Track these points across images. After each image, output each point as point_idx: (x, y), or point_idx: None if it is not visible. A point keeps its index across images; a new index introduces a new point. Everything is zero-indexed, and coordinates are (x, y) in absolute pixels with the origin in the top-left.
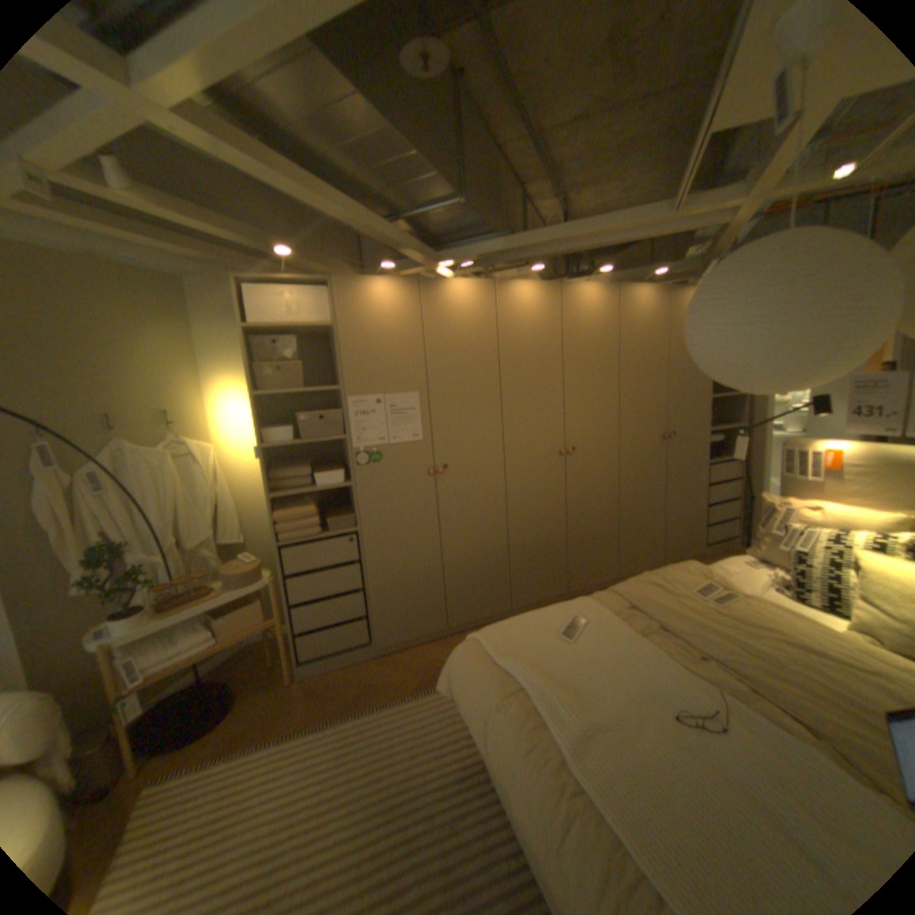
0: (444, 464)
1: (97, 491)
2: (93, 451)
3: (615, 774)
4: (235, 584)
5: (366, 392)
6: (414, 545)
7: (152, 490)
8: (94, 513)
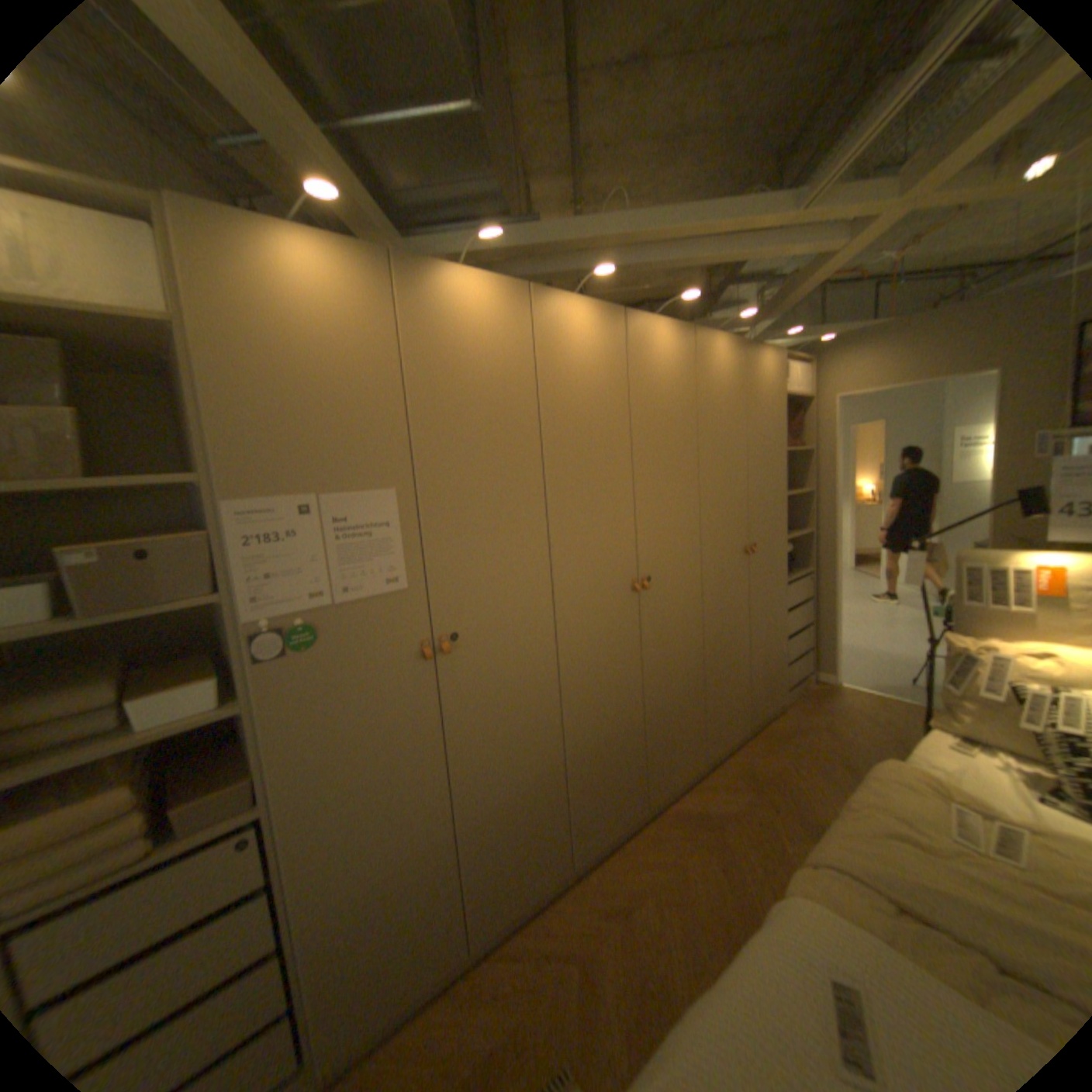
0: (452, 632)
1: None
2: None
3: None
4: None
5: (271, 488)
6: (397, 810)
7: None
8: None
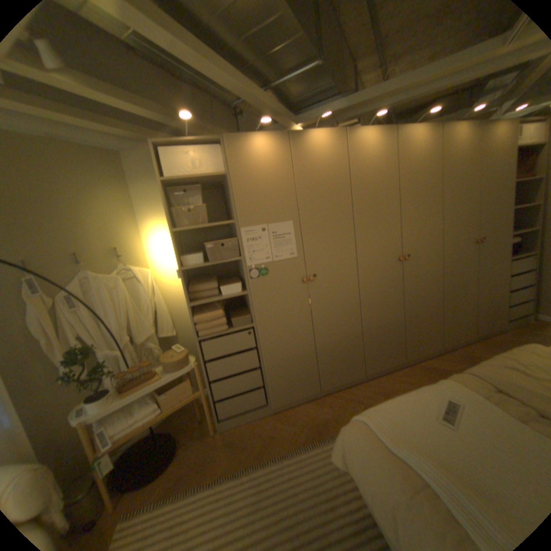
0: (313, 274)
1: (70, 309)
2: (66, 281)
3: None
4: (170, 369)
5: (253, 223)
6: (294, 334)
7: (109, 305)
8: (70, 325)
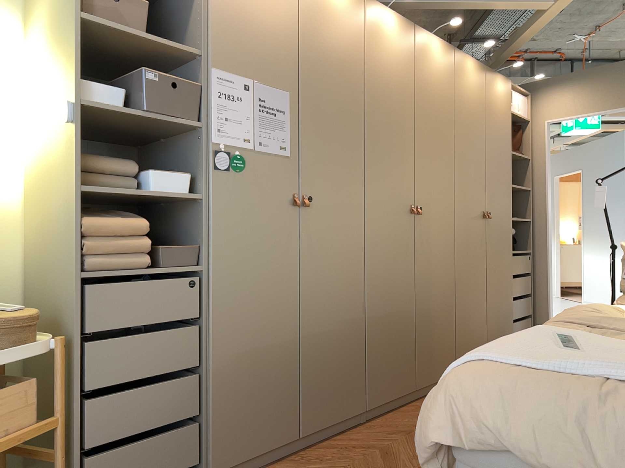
0: (310, 195)
1: None
2: None
3: None
4: None
5: (233, 69)
6: (270, 303)
7: None
8: None
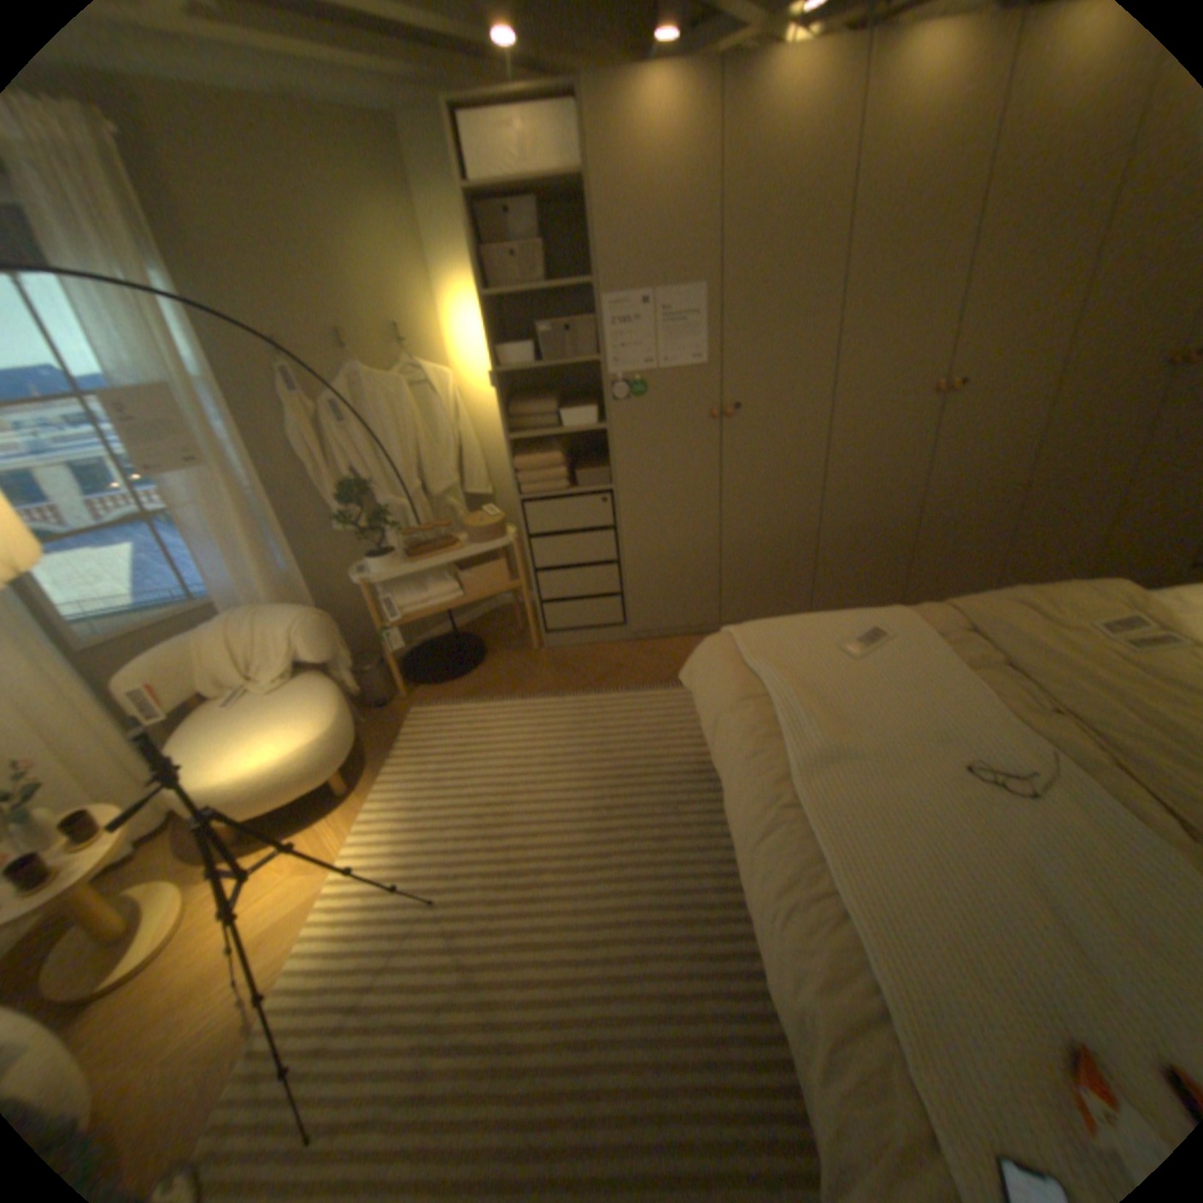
0: (734, 403)
1: (336, 422)
2: (326, 375)
3: (844, 799)
4: (476, 537)
5: (625, 285)
6: (682, 514)
7: (388, 424)
8: (338, 446)
